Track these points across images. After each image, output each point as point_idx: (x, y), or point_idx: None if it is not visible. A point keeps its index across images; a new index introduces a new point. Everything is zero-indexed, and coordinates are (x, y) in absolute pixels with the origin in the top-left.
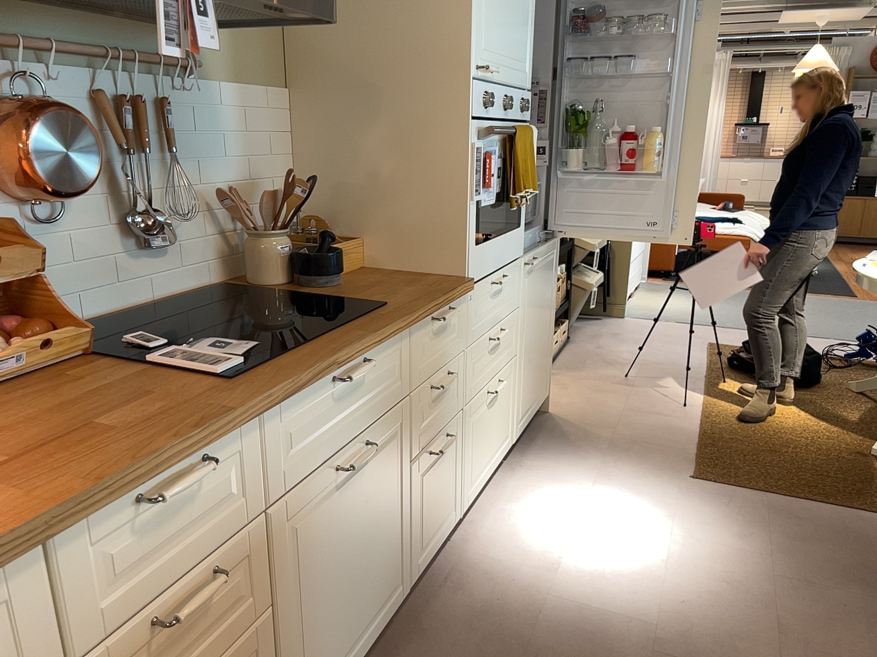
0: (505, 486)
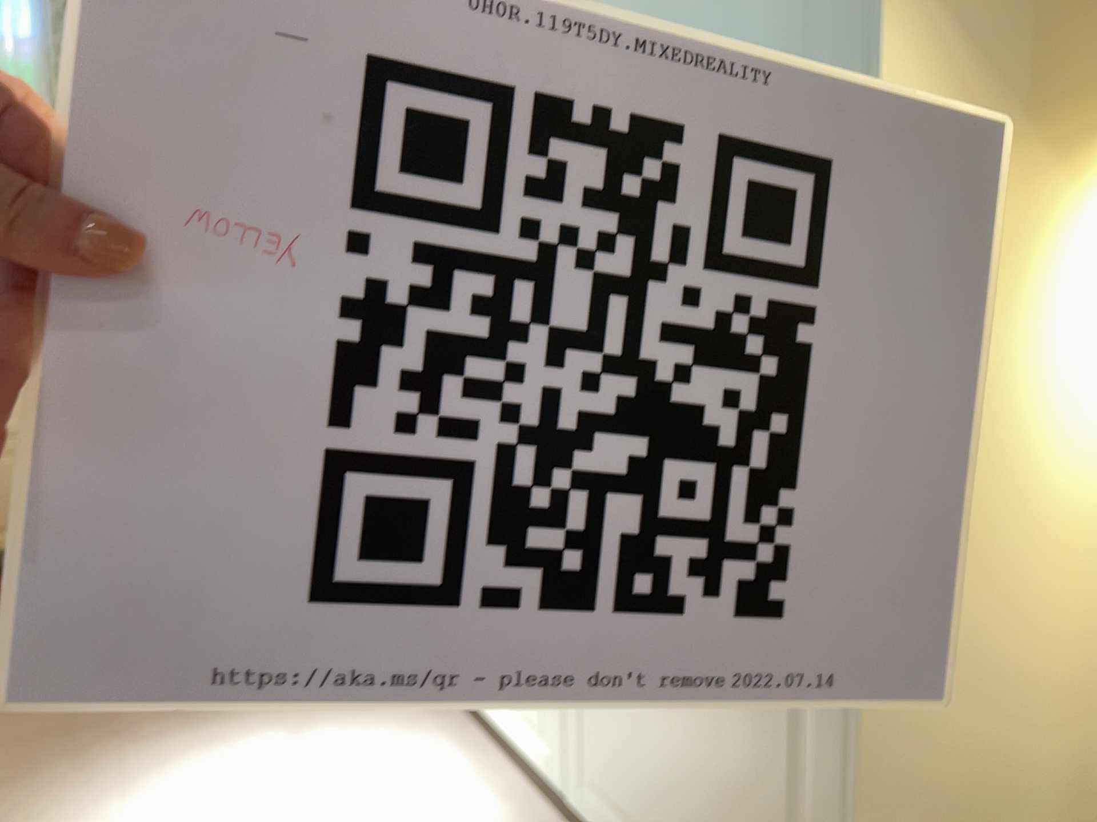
0: (512, 816)
